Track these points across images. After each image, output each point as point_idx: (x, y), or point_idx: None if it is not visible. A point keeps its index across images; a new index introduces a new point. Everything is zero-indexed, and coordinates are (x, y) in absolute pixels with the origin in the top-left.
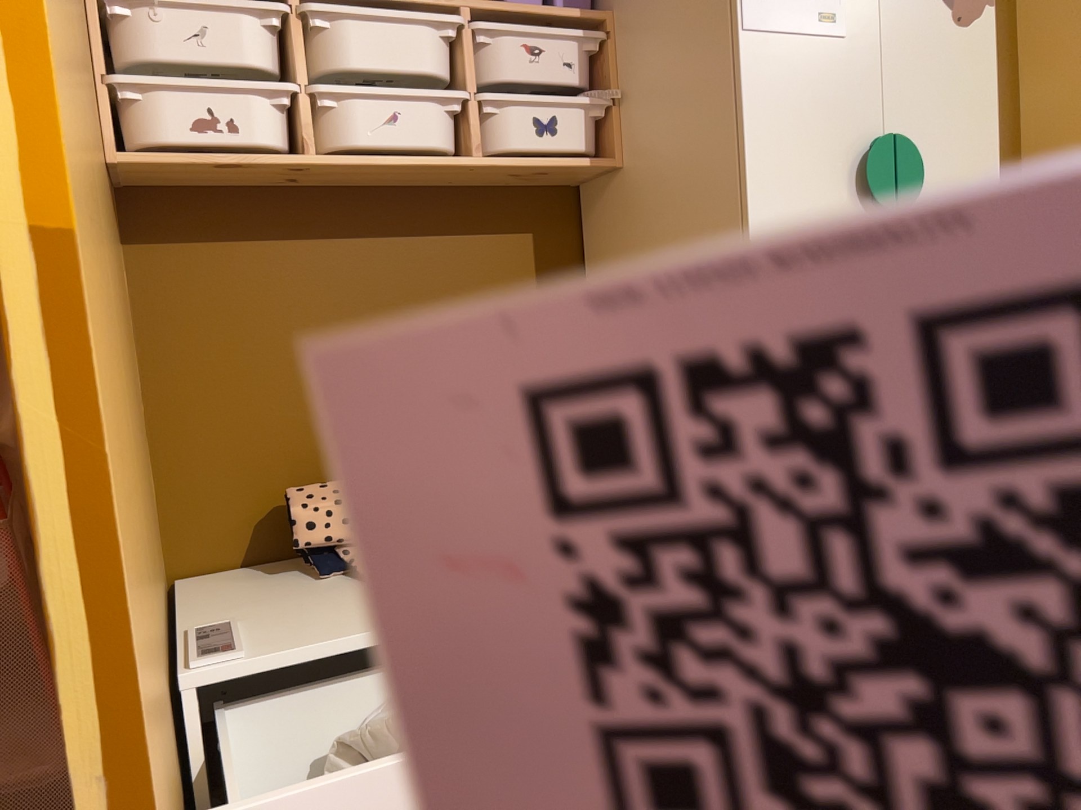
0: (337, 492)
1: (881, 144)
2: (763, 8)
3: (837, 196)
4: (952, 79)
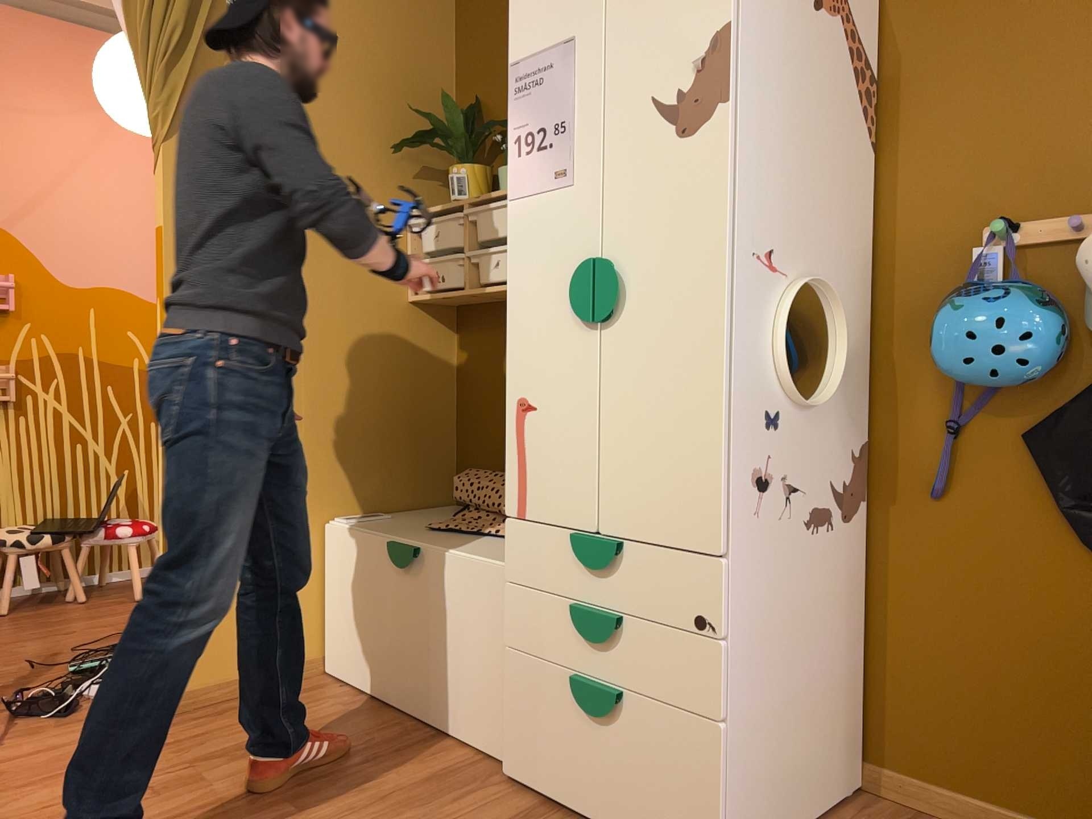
0: (475, 475)
1: (580, 266)
2: (520, 180)
3: (562, 310)
4: (672, 191)
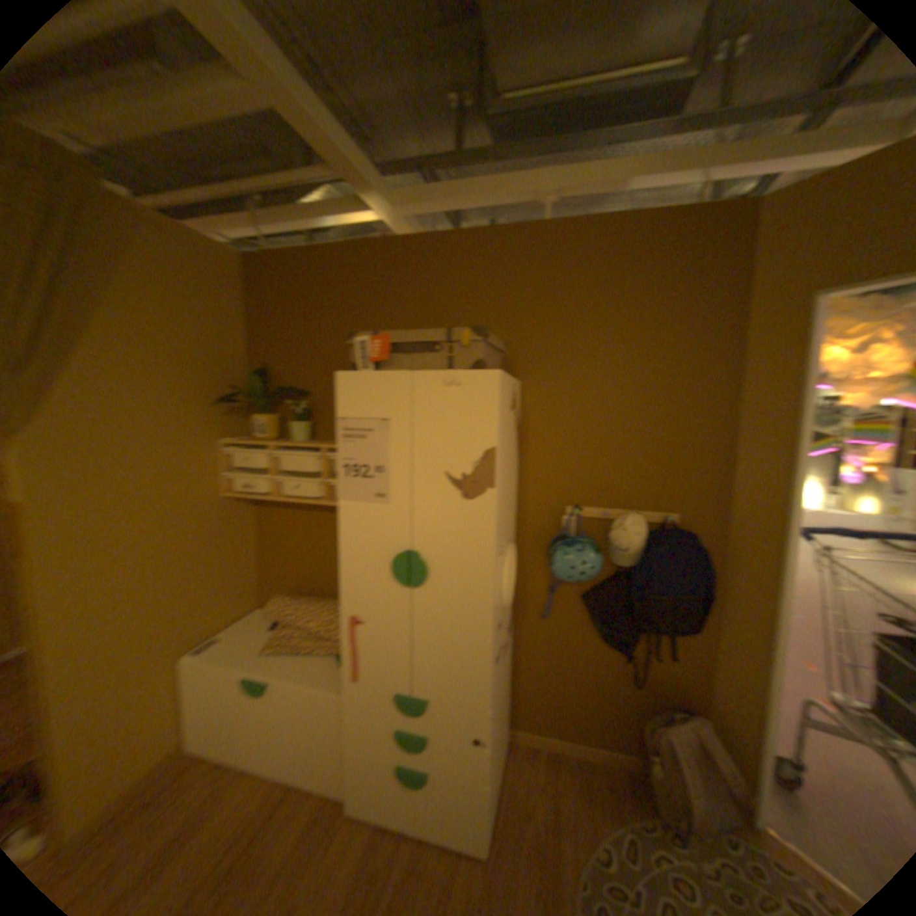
0: (280, 604)
1: (397, 557)
2: (346, 491)
3: (381, 574)
4: (457, 526)
